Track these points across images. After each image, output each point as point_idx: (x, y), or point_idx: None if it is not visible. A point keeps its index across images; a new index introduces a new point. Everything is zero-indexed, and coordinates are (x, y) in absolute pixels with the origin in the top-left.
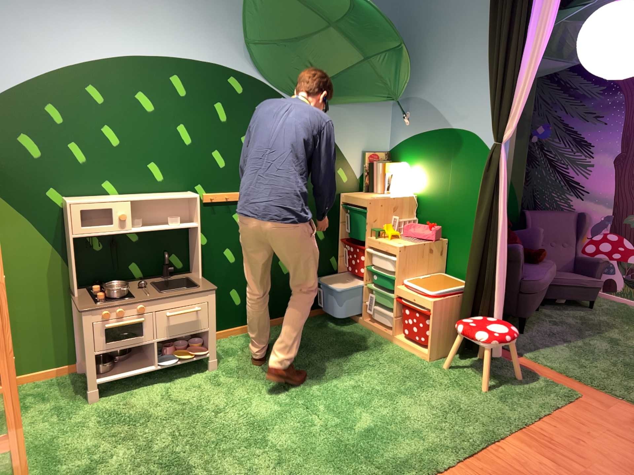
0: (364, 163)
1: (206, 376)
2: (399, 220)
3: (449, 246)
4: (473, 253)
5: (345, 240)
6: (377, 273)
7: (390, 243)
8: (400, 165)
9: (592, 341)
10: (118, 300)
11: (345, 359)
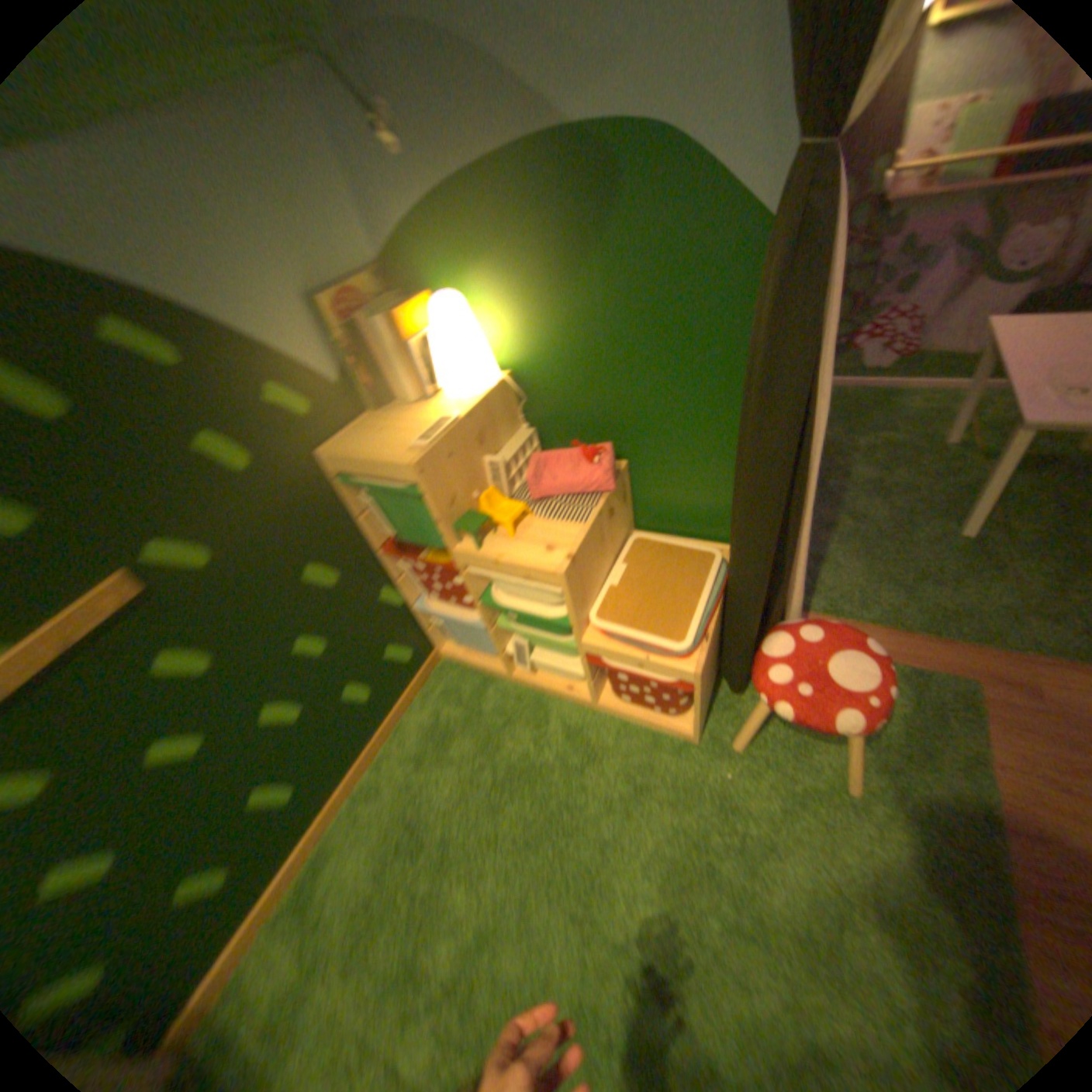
0: (334, 332)
1: None
2: (505, 463)
3: (631, 471)
4: (752, 521)
5: (391, 543)
6: (515, 615)
7: (527, 556)
8: (439, 304)
9: (859, 506)
10: None
11: (549, 850)
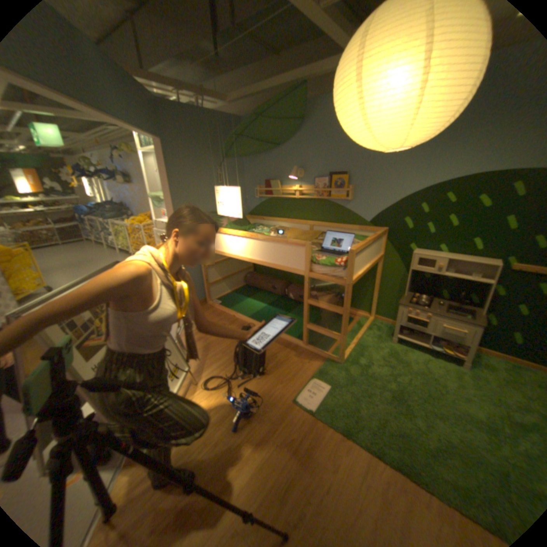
0: None
1: (458, 370)
2: None
3: None
4: None
5: None
6: None
7: None
8: None
9: None
10: (419, 306)
11: None
